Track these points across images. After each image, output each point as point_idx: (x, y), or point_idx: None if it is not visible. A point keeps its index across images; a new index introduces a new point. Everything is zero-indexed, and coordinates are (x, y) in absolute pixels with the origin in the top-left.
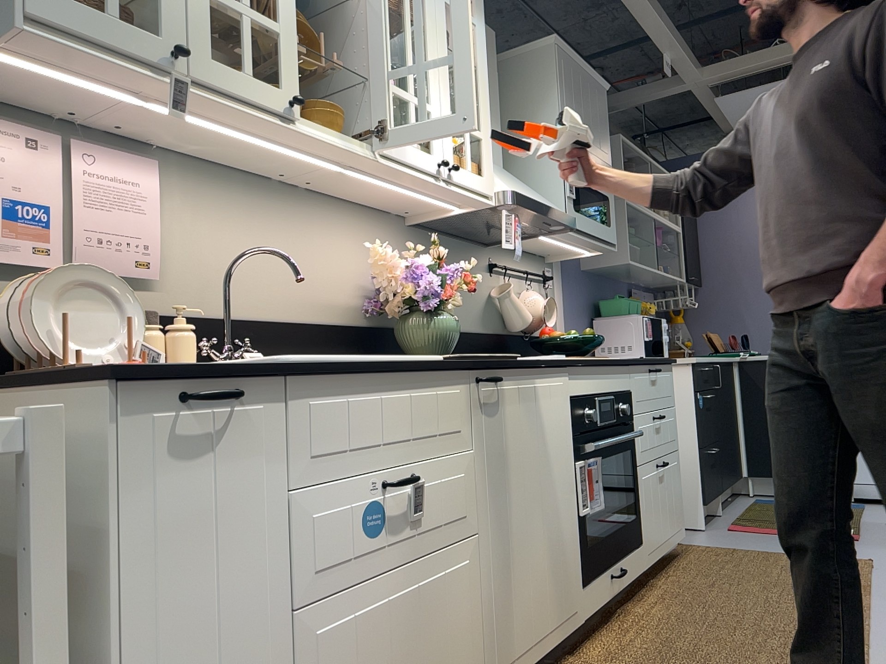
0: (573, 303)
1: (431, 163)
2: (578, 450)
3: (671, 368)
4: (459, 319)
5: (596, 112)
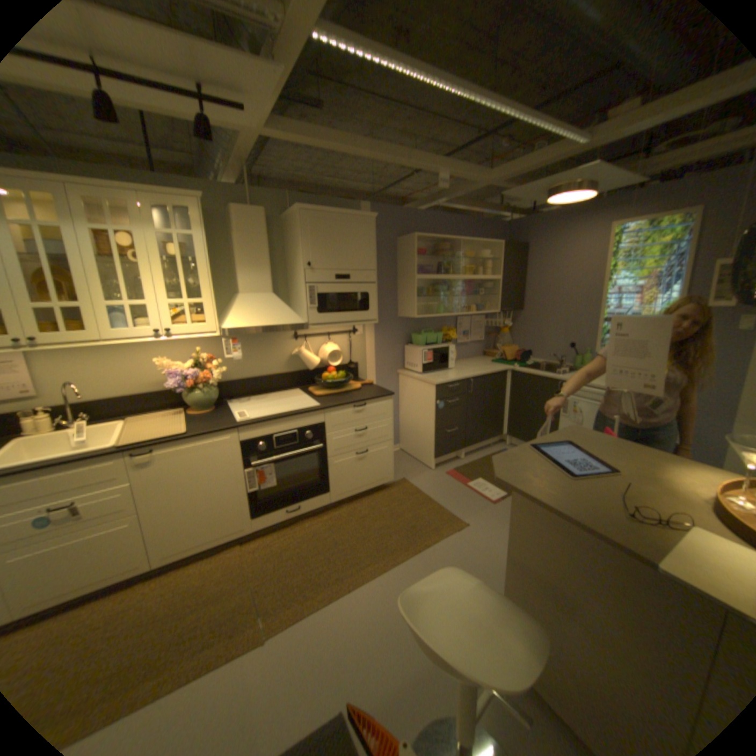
0: (383, 339)
1: (148, 332)
2: (248, 464)
3: (388, 398)
4: (262, 370)
5: (354, 240)
